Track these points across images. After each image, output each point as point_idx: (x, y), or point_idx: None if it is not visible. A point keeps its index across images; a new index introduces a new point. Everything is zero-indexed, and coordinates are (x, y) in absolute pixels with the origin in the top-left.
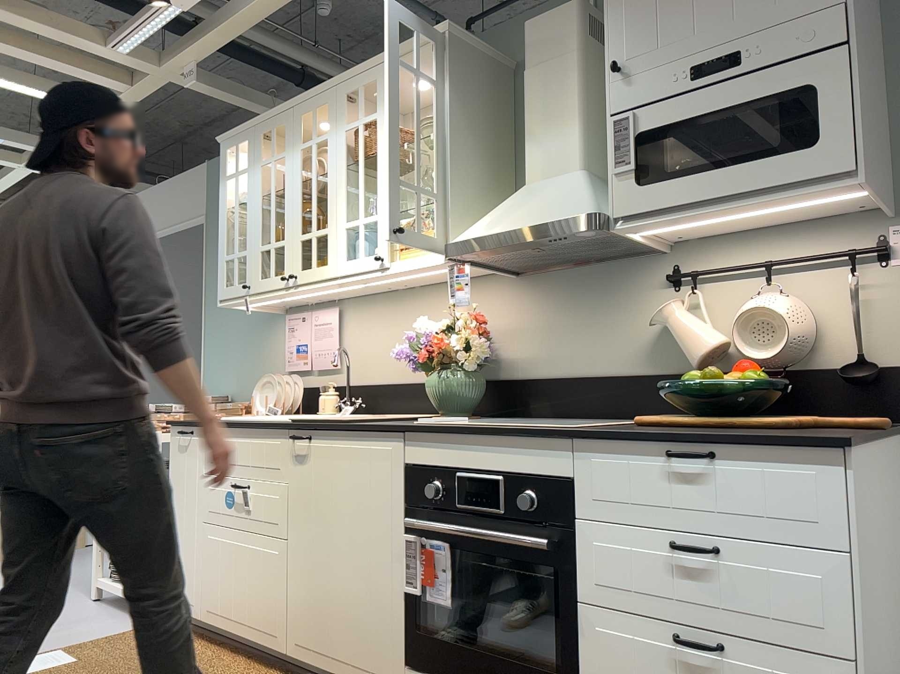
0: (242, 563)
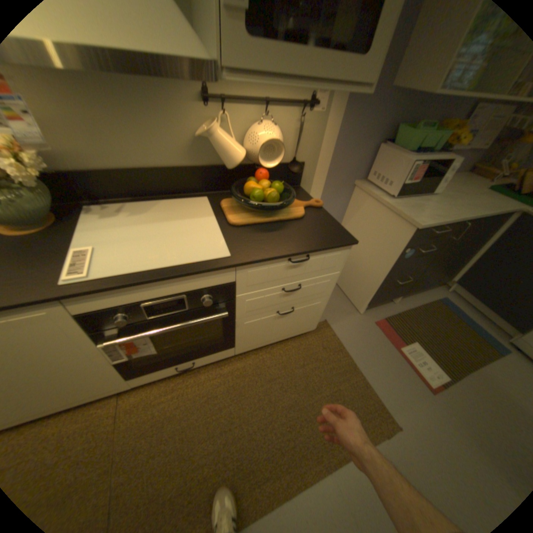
0: None
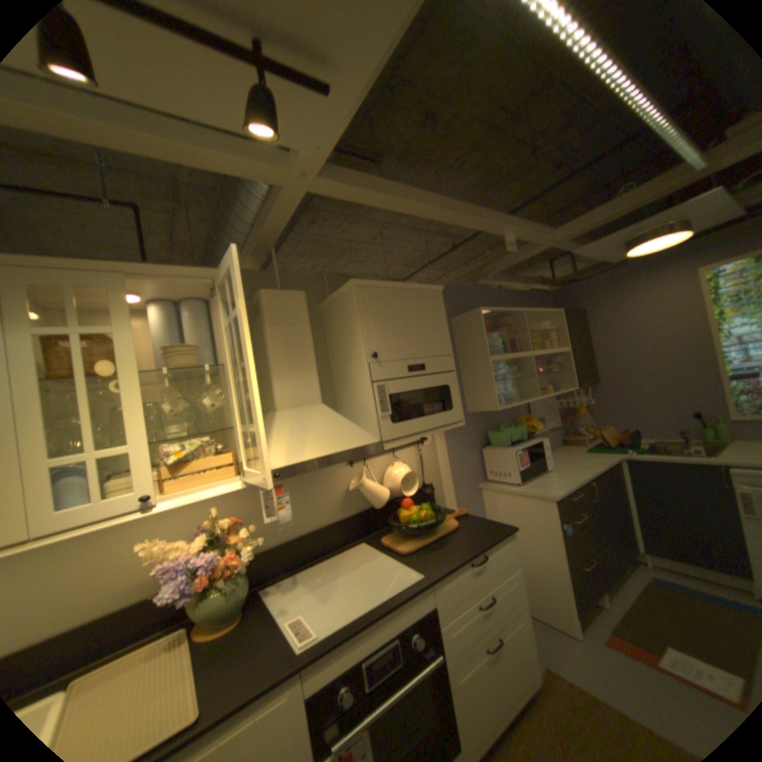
0: None
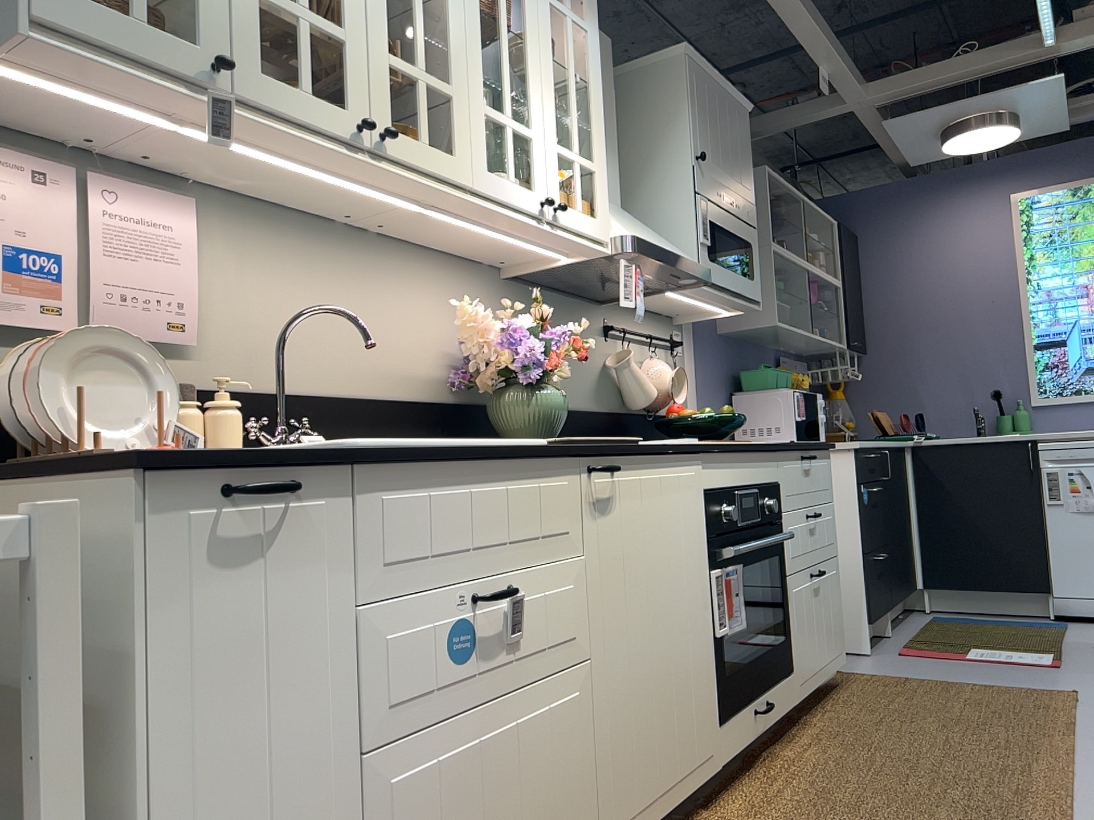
0: (505, 771)
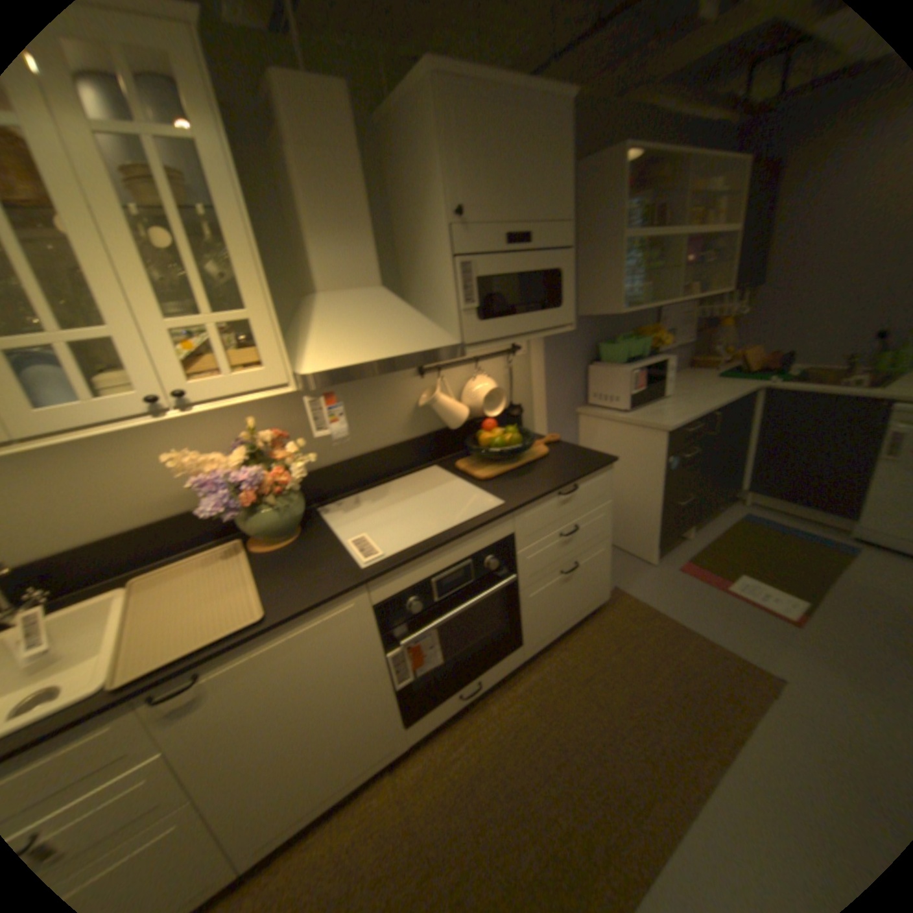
0: None
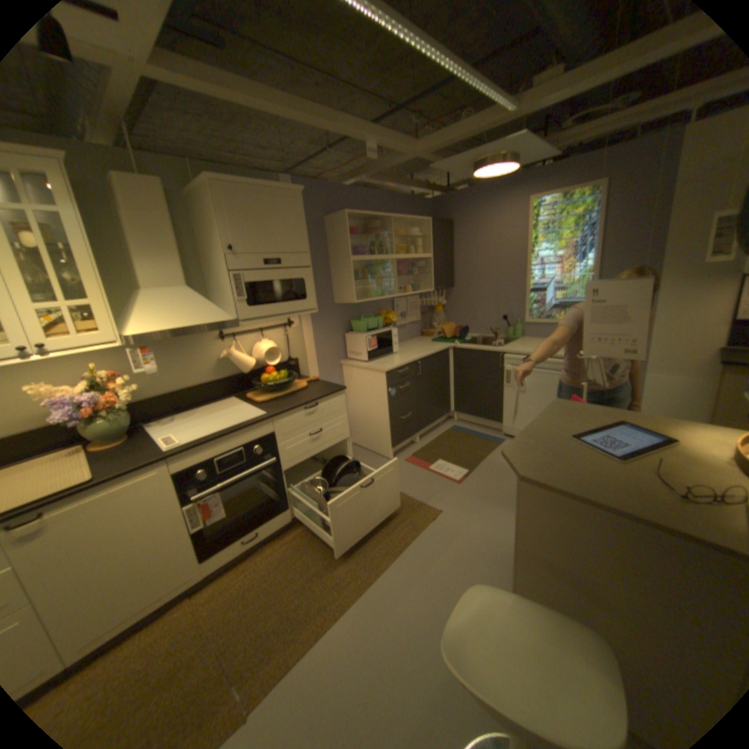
0: None
